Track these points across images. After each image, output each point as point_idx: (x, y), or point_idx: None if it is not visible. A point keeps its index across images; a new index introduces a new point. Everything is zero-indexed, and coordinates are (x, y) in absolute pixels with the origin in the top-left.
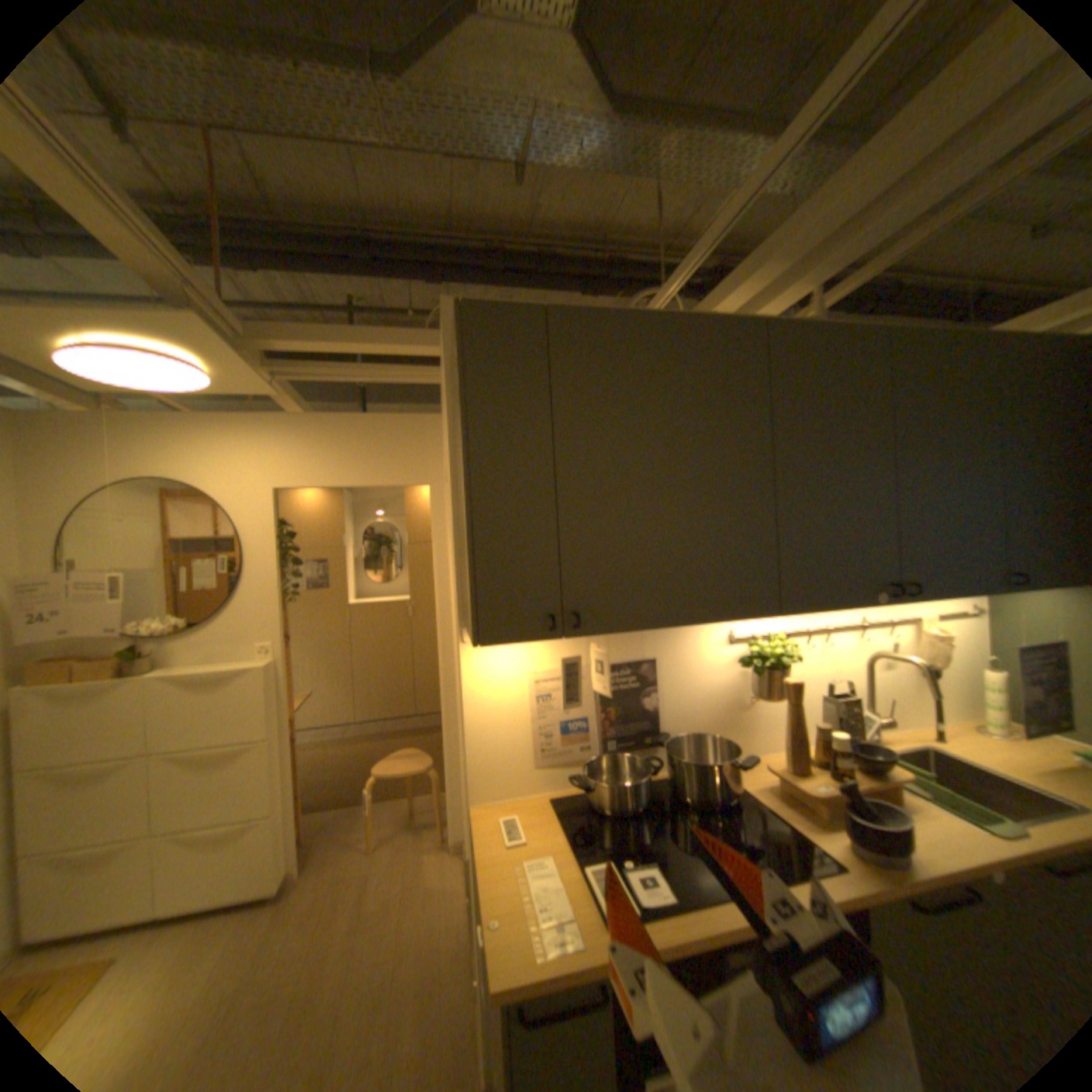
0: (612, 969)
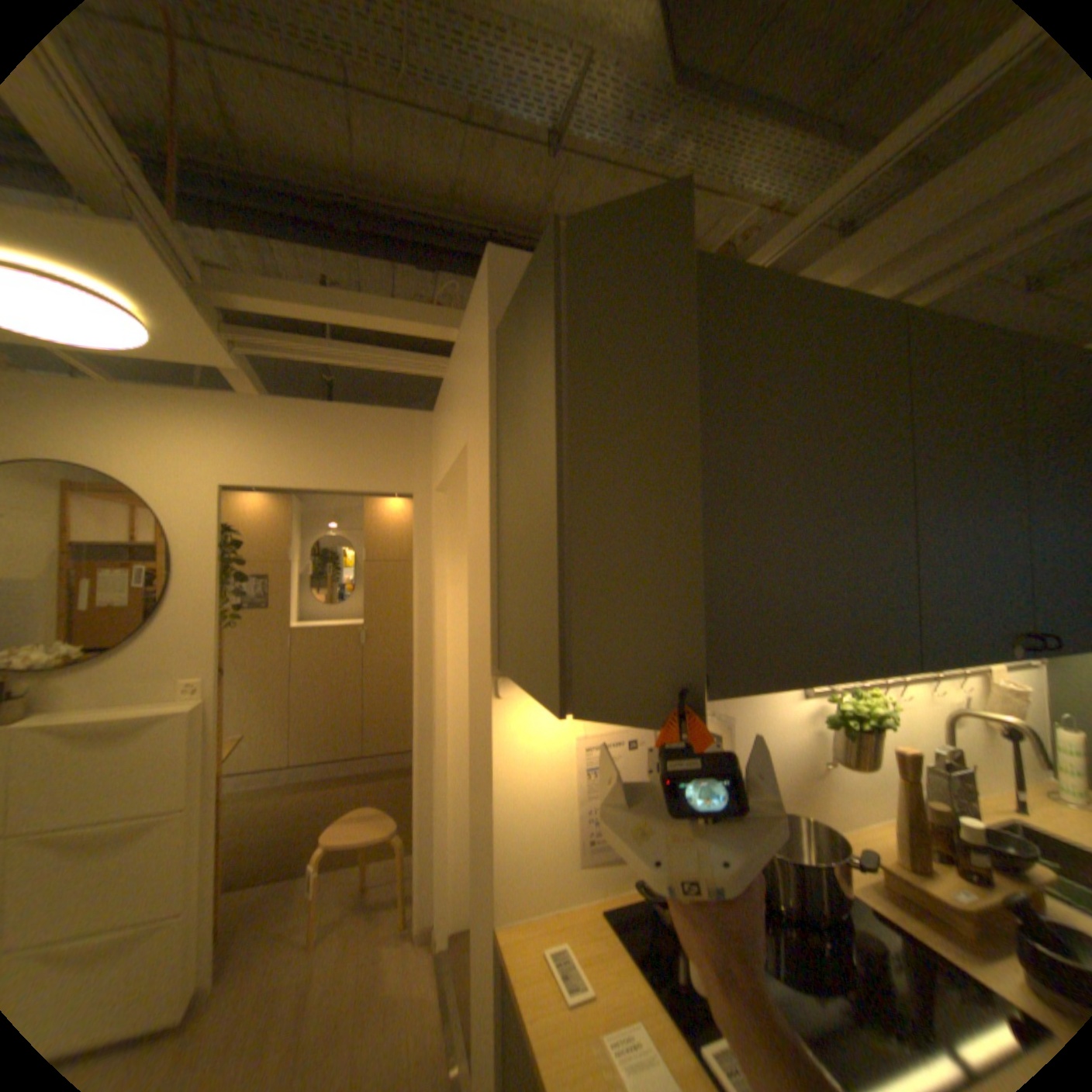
0: None
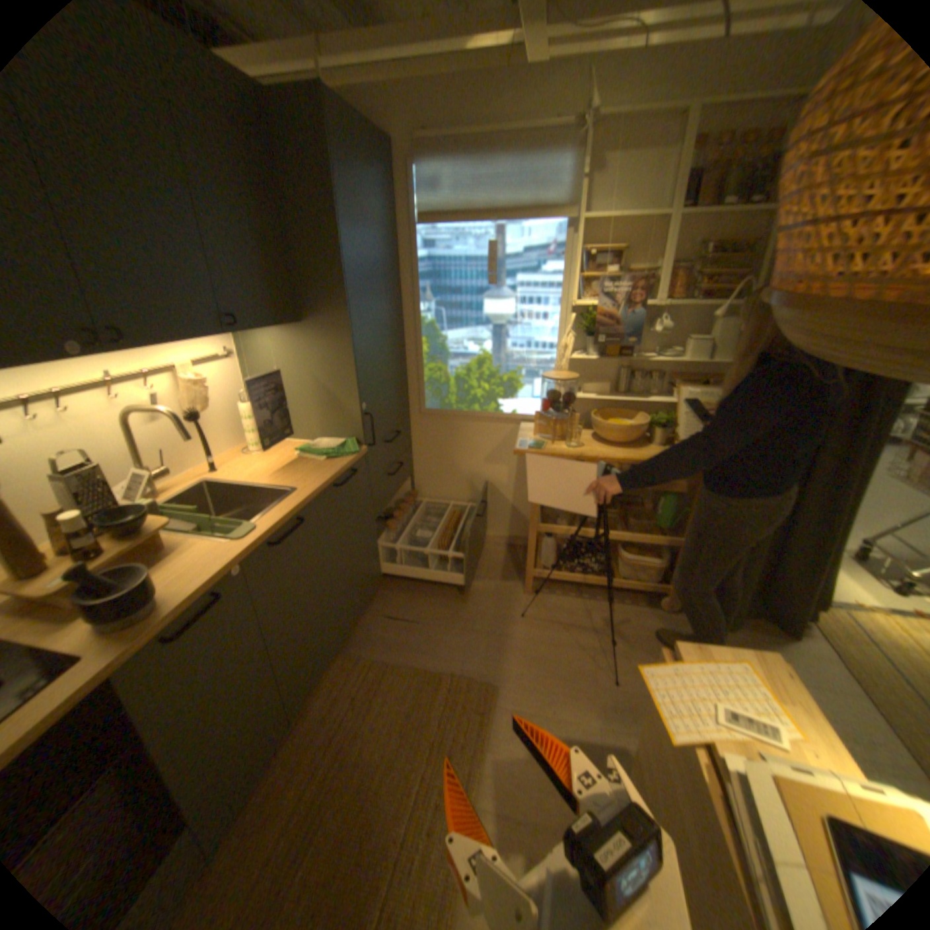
0: None
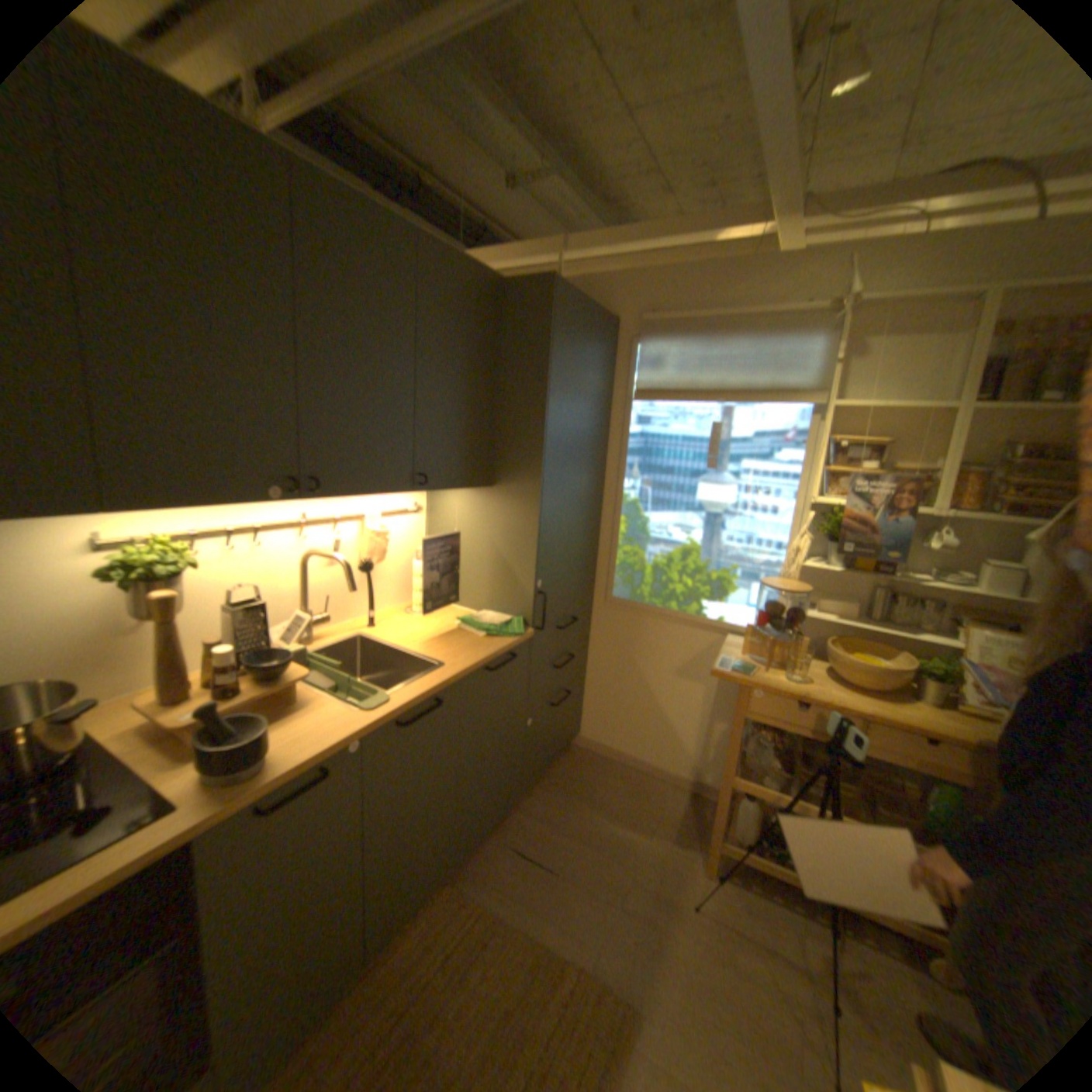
0: None
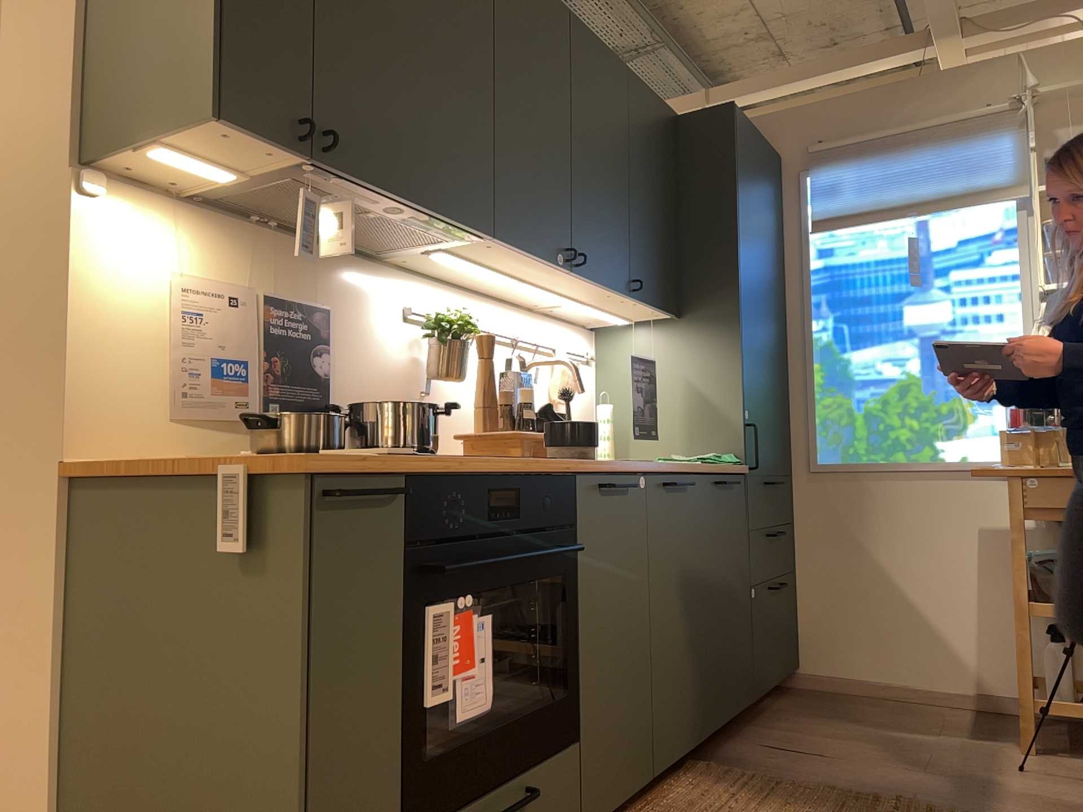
0: (408, 464)
